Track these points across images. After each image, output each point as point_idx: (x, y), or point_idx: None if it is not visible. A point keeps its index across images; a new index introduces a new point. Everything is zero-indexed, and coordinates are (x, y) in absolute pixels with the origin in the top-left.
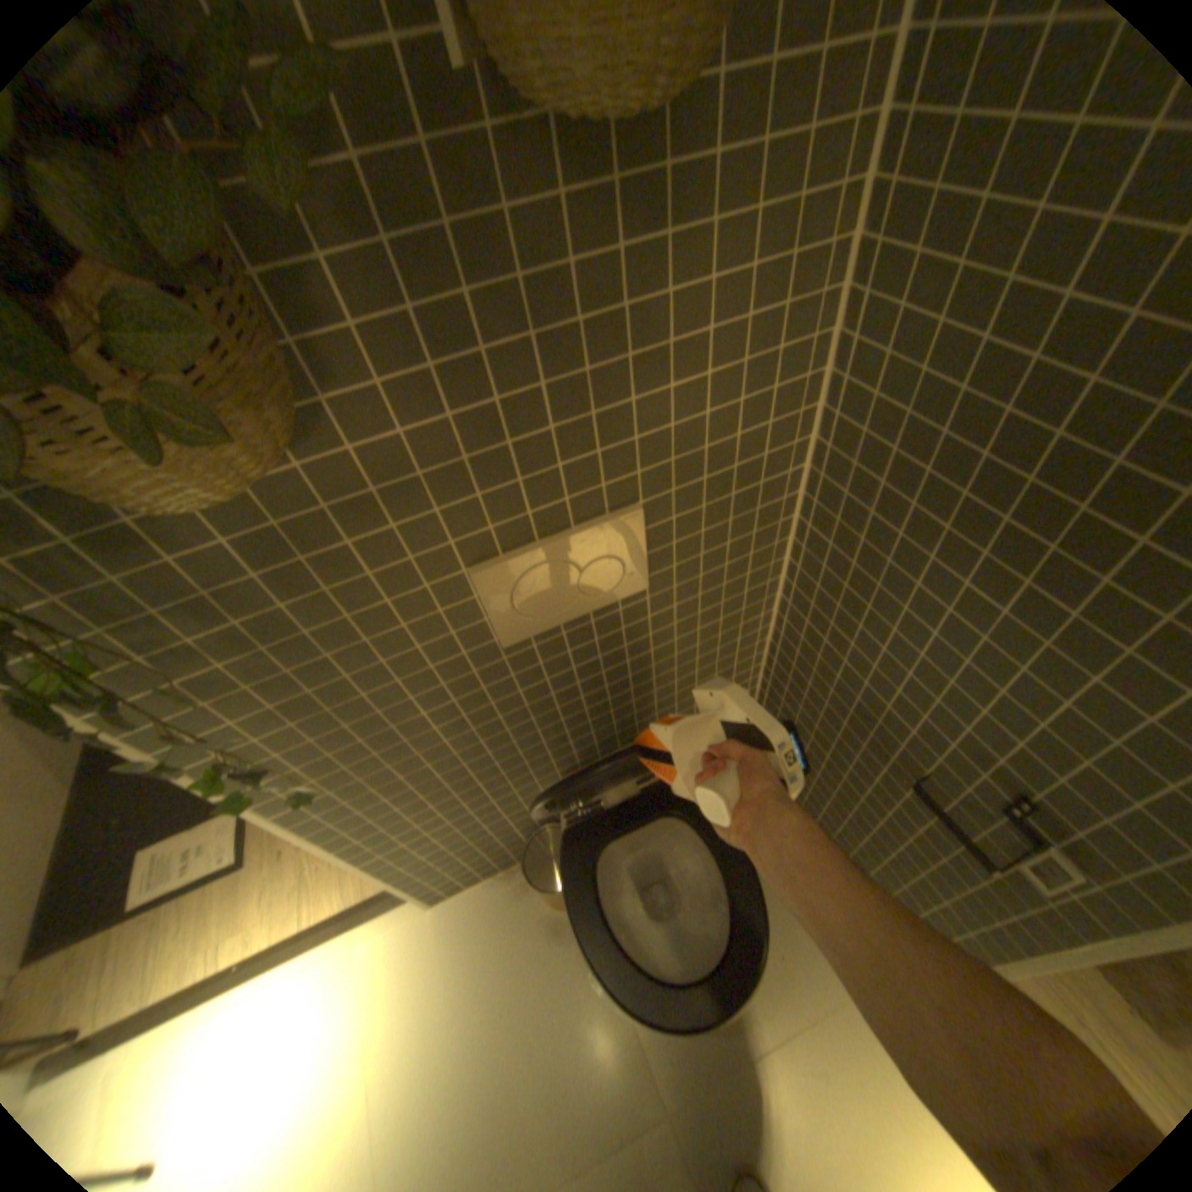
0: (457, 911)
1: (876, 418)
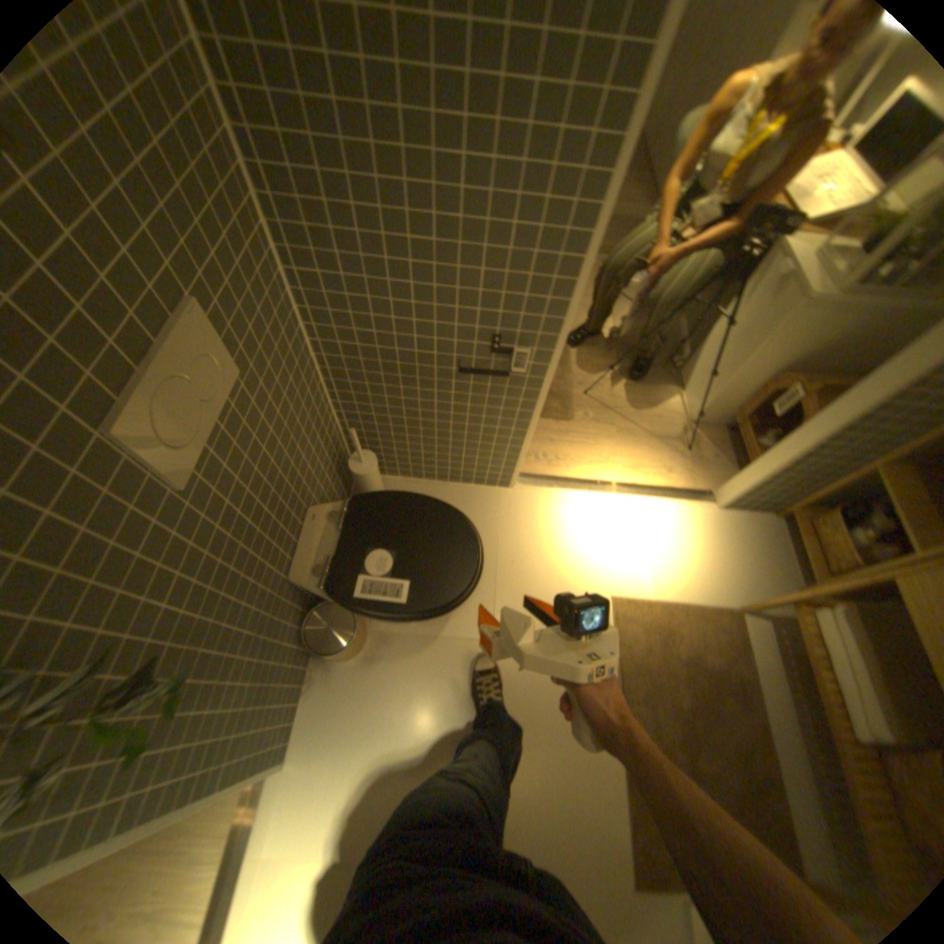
0: (303, 738)
1: (289, 153)
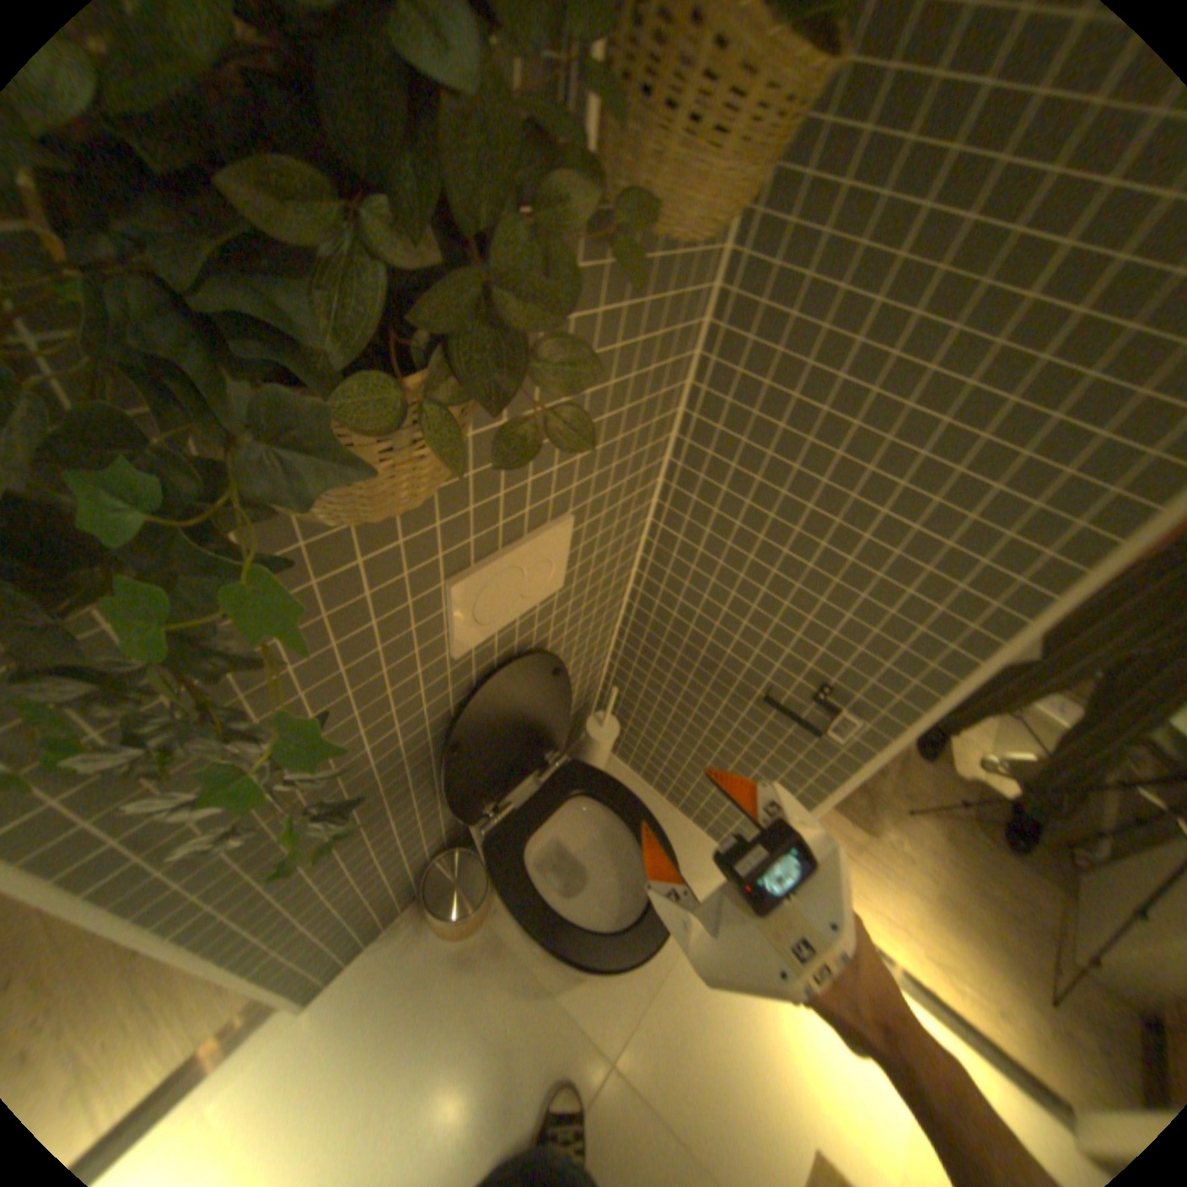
0: (342, 997)
1: (718, 445)
